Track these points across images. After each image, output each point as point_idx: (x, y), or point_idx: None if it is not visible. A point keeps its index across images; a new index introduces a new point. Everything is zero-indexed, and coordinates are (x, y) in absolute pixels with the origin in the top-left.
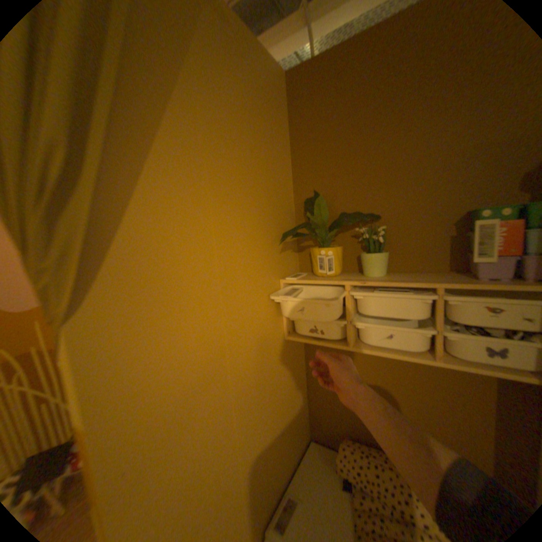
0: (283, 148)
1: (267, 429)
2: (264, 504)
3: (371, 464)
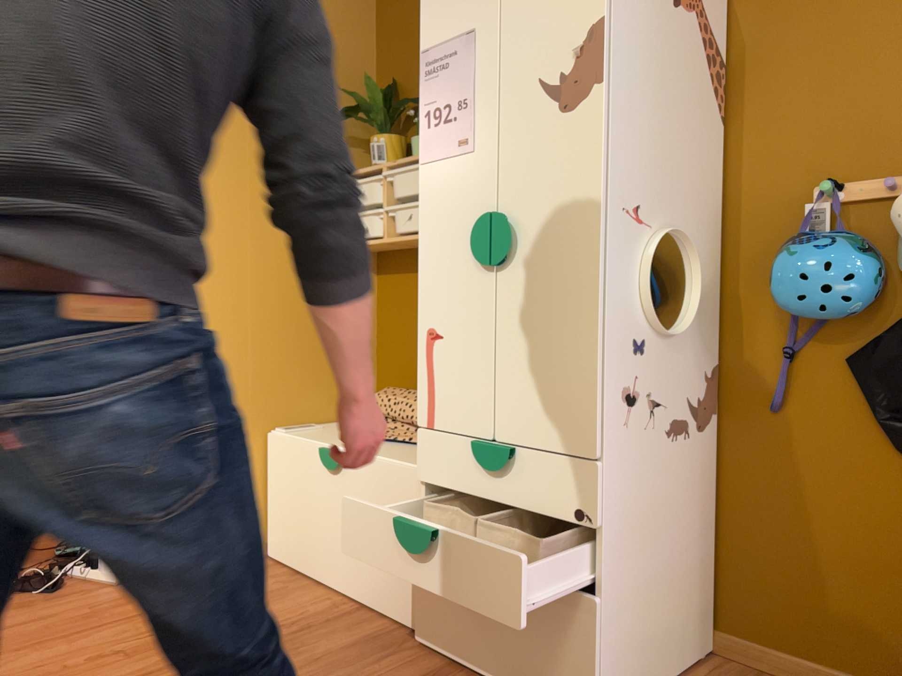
0: (363, 33)
1: (290, 327)
2: (274, 405)
3: (405, 393)
